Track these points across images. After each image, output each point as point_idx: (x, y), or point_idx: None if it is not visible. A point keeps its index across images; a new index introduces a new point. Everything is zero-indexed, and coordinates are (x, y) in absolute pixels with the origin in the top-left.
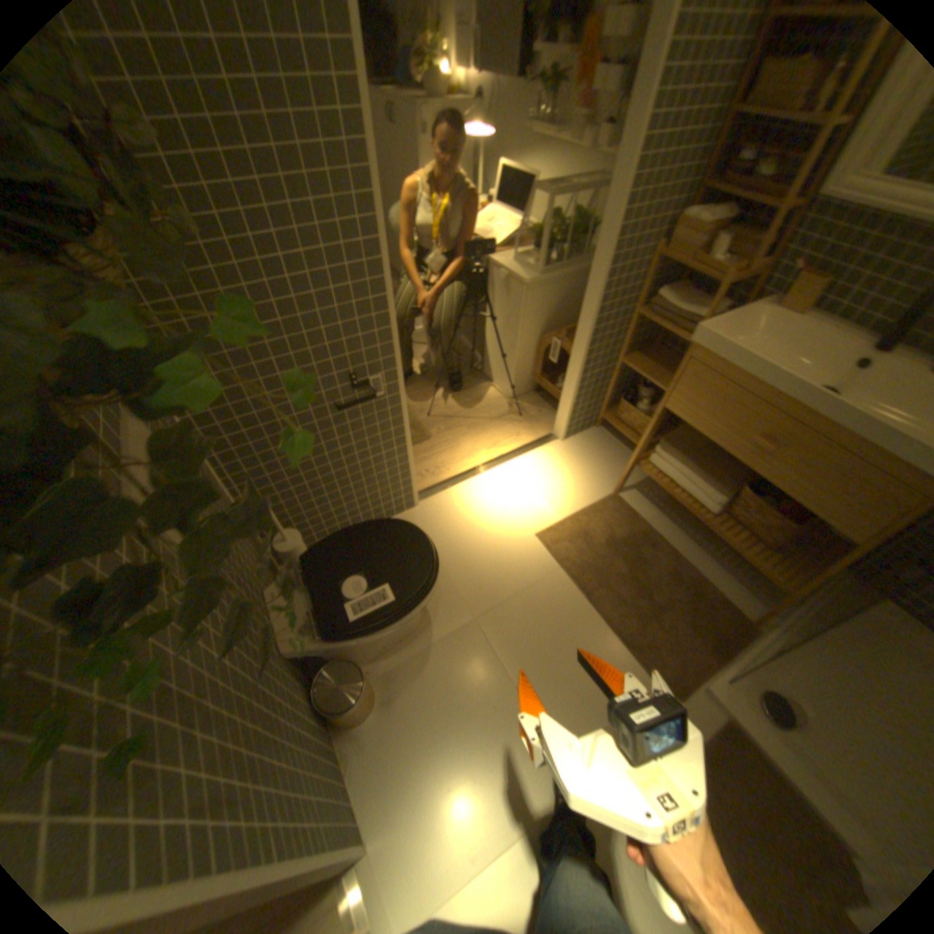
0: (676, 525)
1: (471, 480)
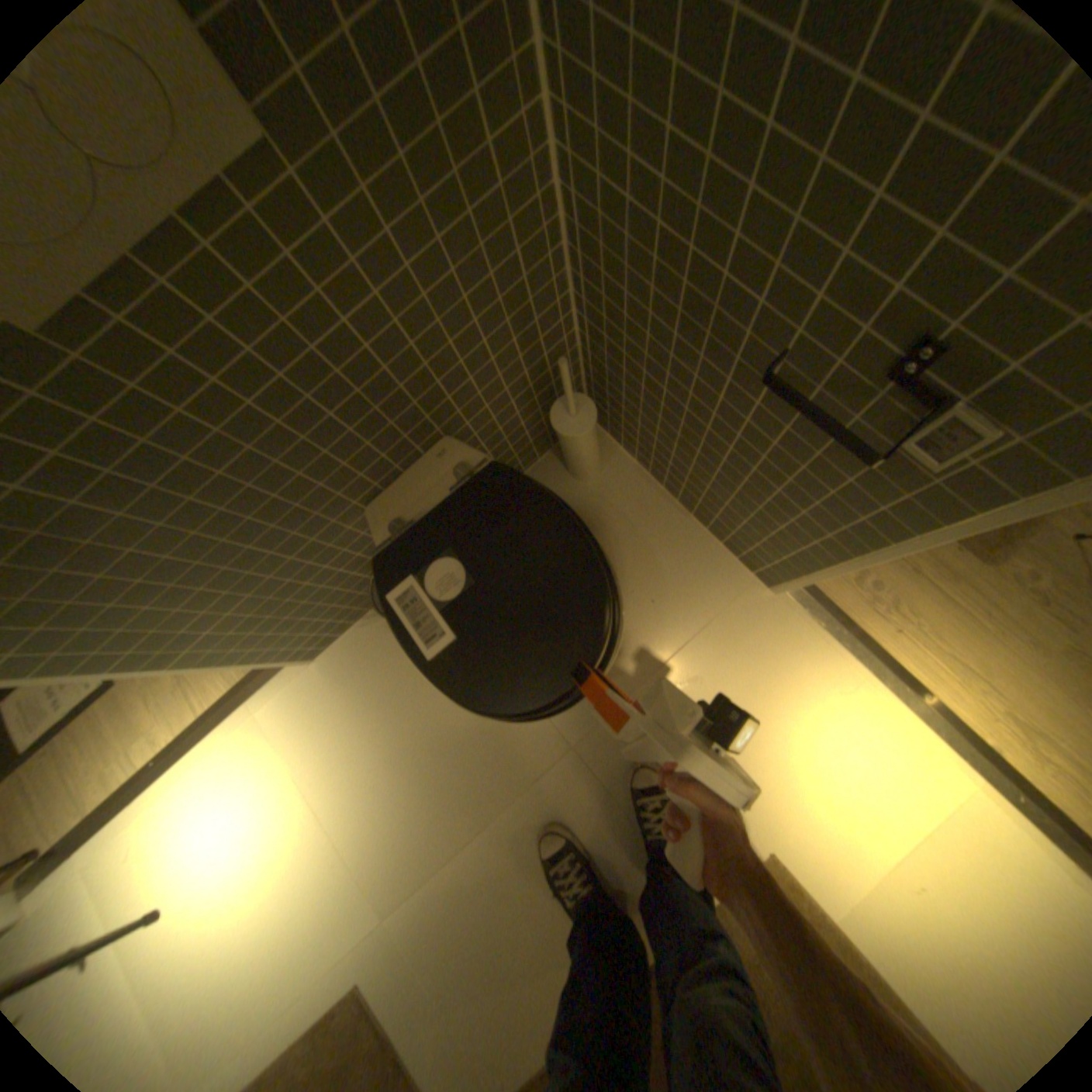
0: None
1: (886, 697)
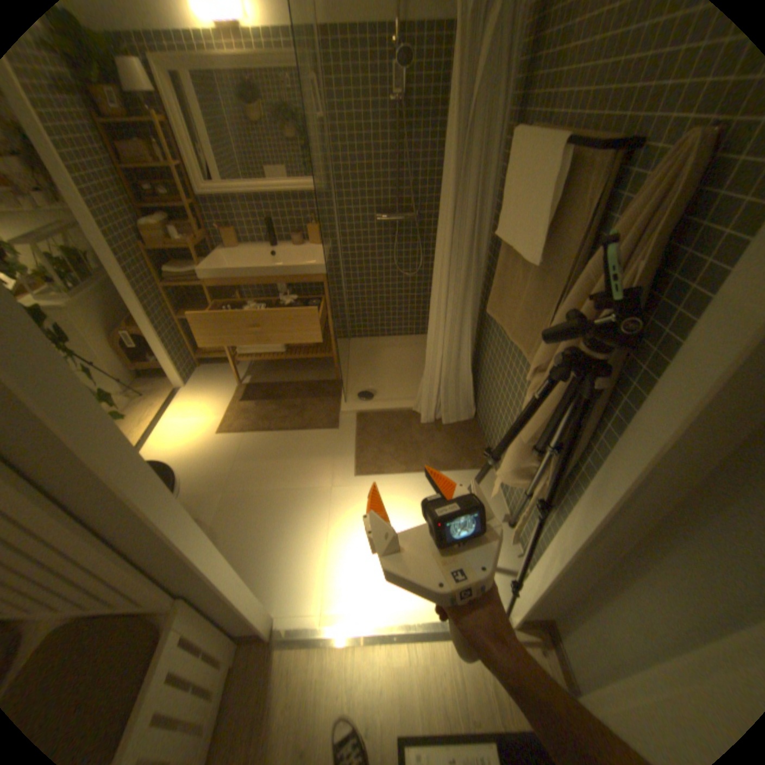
0: (278, 374)
1: (144, 447)
